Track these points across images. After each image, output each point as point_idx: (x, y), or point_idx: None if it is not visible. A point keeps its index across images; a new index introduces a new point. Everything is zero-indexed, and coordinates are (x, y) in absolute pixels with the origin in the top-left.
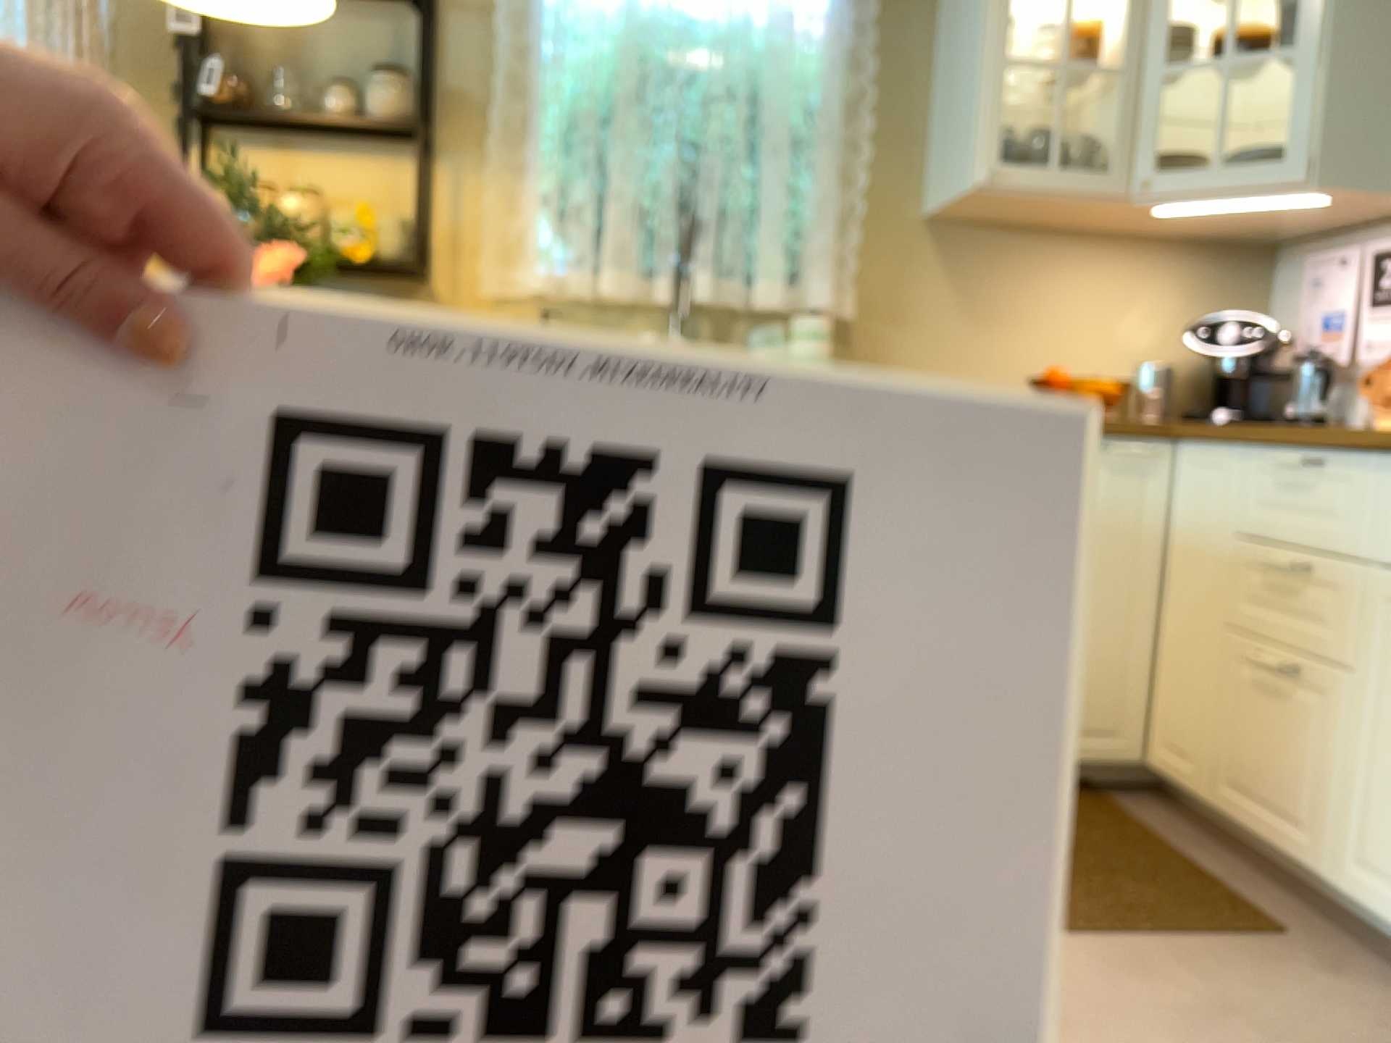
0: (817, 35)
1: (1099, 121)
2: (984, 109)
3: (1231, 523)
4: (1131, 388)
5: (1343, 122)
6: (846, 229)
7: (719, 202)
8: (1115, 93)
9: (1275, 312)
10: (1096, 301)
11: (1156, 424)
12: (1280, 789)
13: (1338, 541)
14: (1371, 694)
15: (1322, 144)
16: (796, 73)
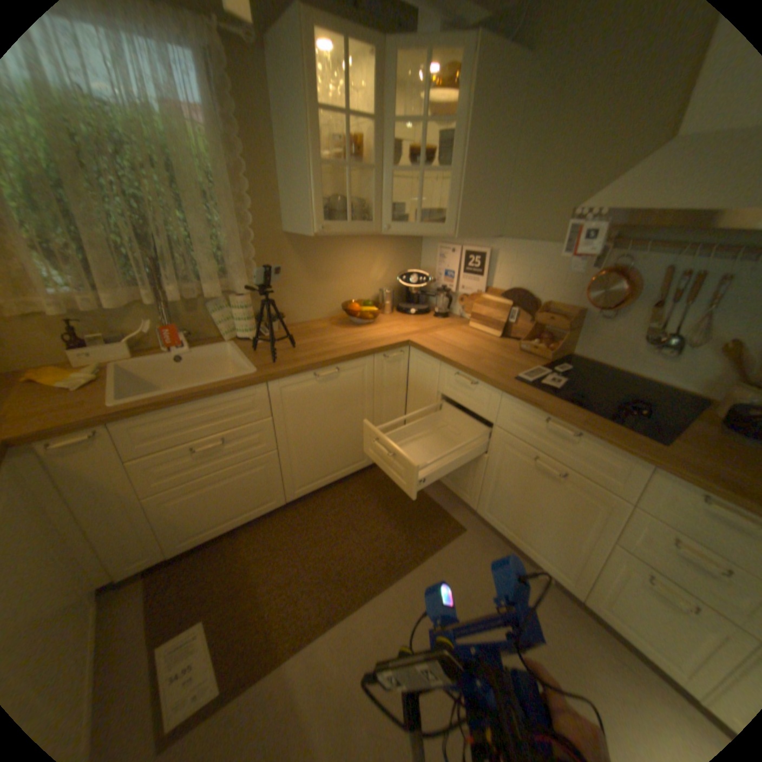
0: (198, 126)
1: (358, 186)
2: (311, 193)
3: (433, 385)
4: (375, 297)
5: (464, 208)
6: (244, 246)
7: (164, 238)
8: (366, 175)
9: (420, 259)
10: (360, 264)
11: (400, 342)
12: (456, 477)
13: (480, 411)
14: (492, 465)
15: (457, 219)
16: (191, 153)
